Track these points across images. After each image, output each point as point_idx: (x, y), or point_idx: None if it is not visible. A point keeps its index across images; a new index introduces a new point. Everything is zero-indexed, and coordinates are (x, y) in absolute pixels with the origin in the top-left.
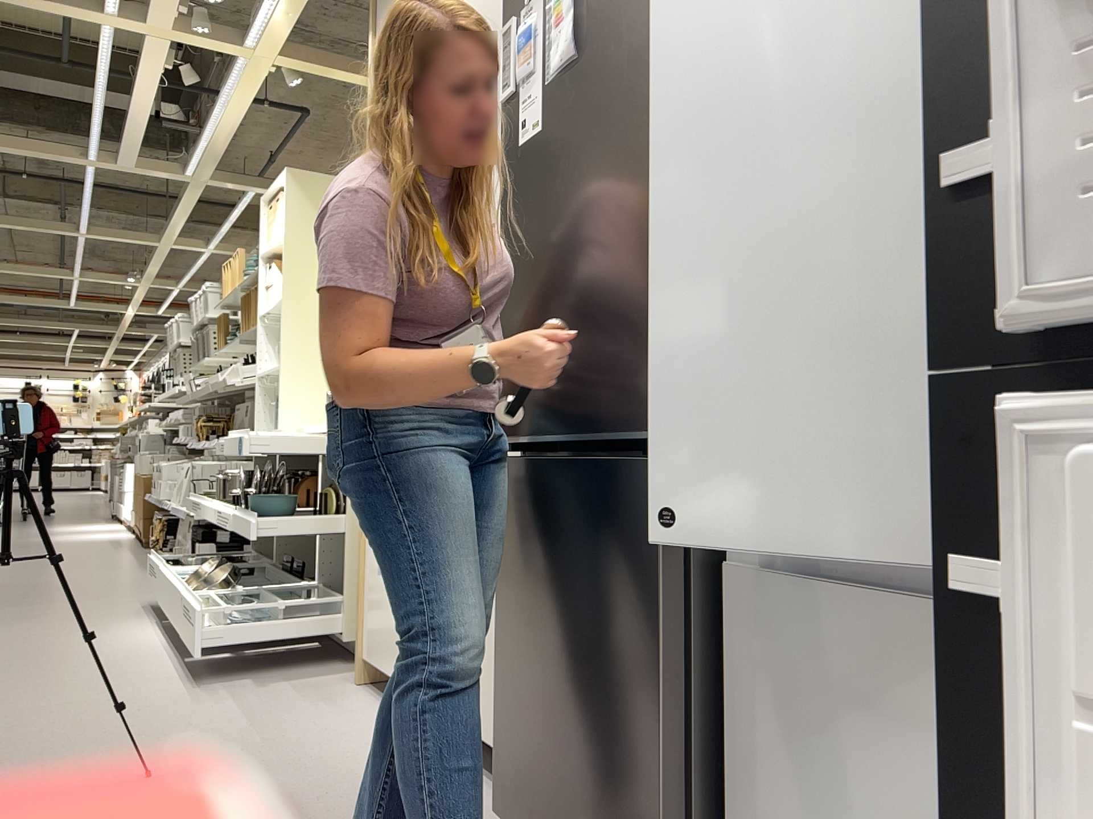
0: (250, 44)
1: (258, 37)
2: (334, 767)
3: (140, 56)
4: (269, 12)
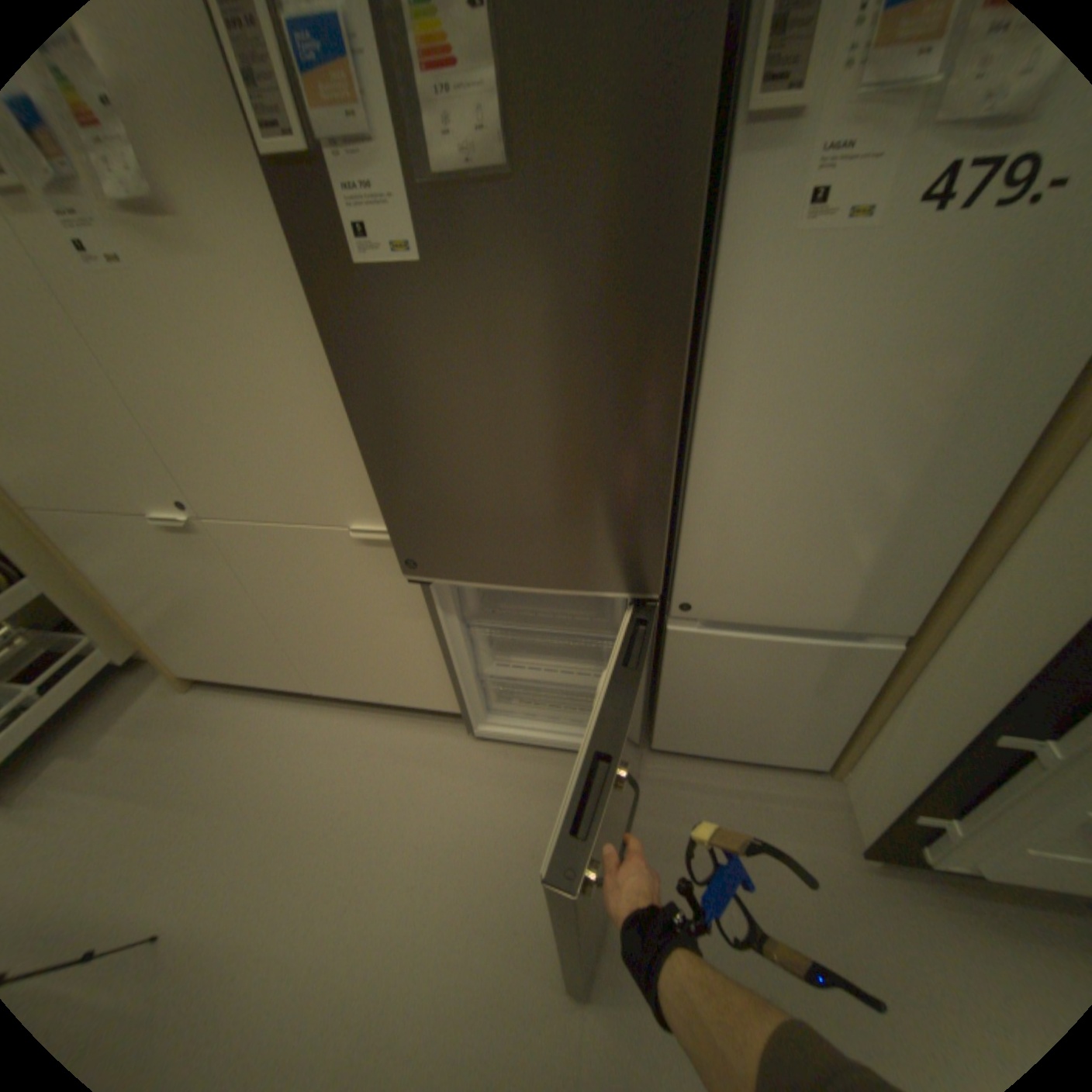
0: None
1: None
2: (293, 787)
3: None
4: None
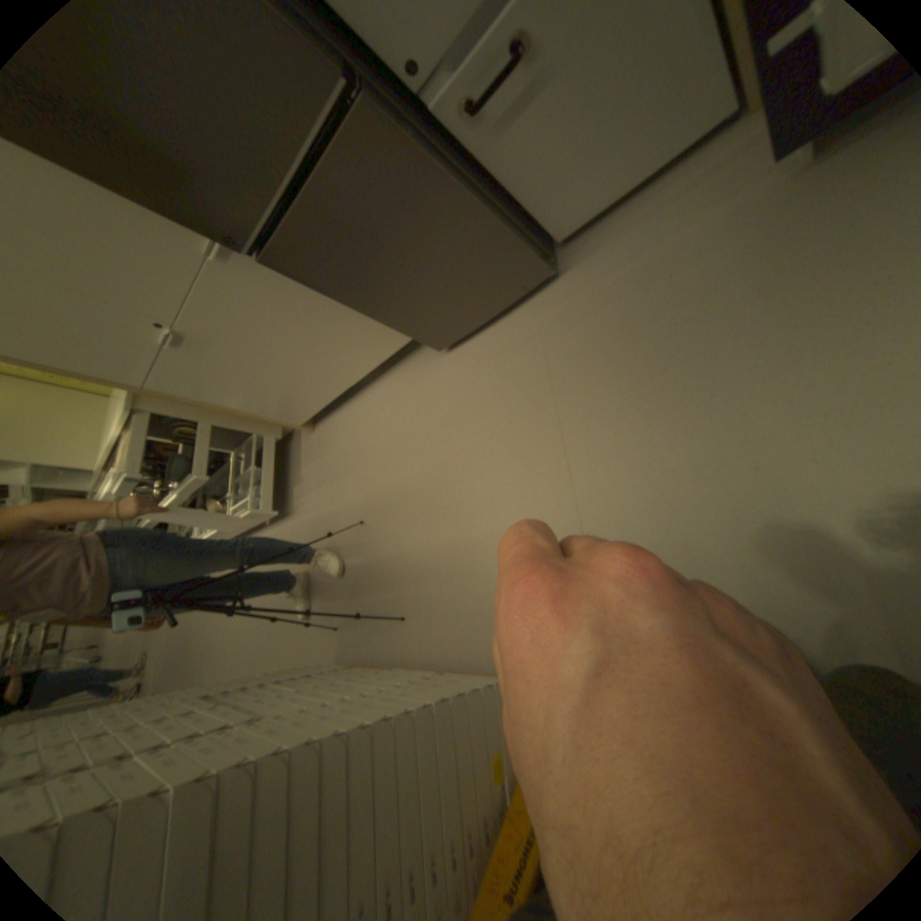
0: None
1: None
2: (378, 434)
3: None
4: None
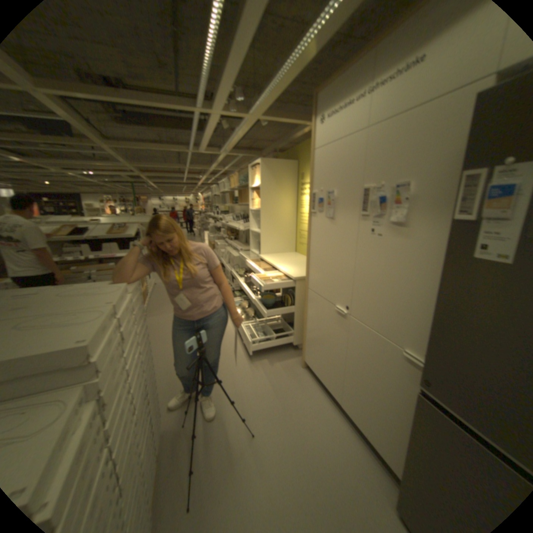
0: (250, 111)
1: (253, 109)
2: (314, 435)
3: (206, 118)
4: (260, 99)
